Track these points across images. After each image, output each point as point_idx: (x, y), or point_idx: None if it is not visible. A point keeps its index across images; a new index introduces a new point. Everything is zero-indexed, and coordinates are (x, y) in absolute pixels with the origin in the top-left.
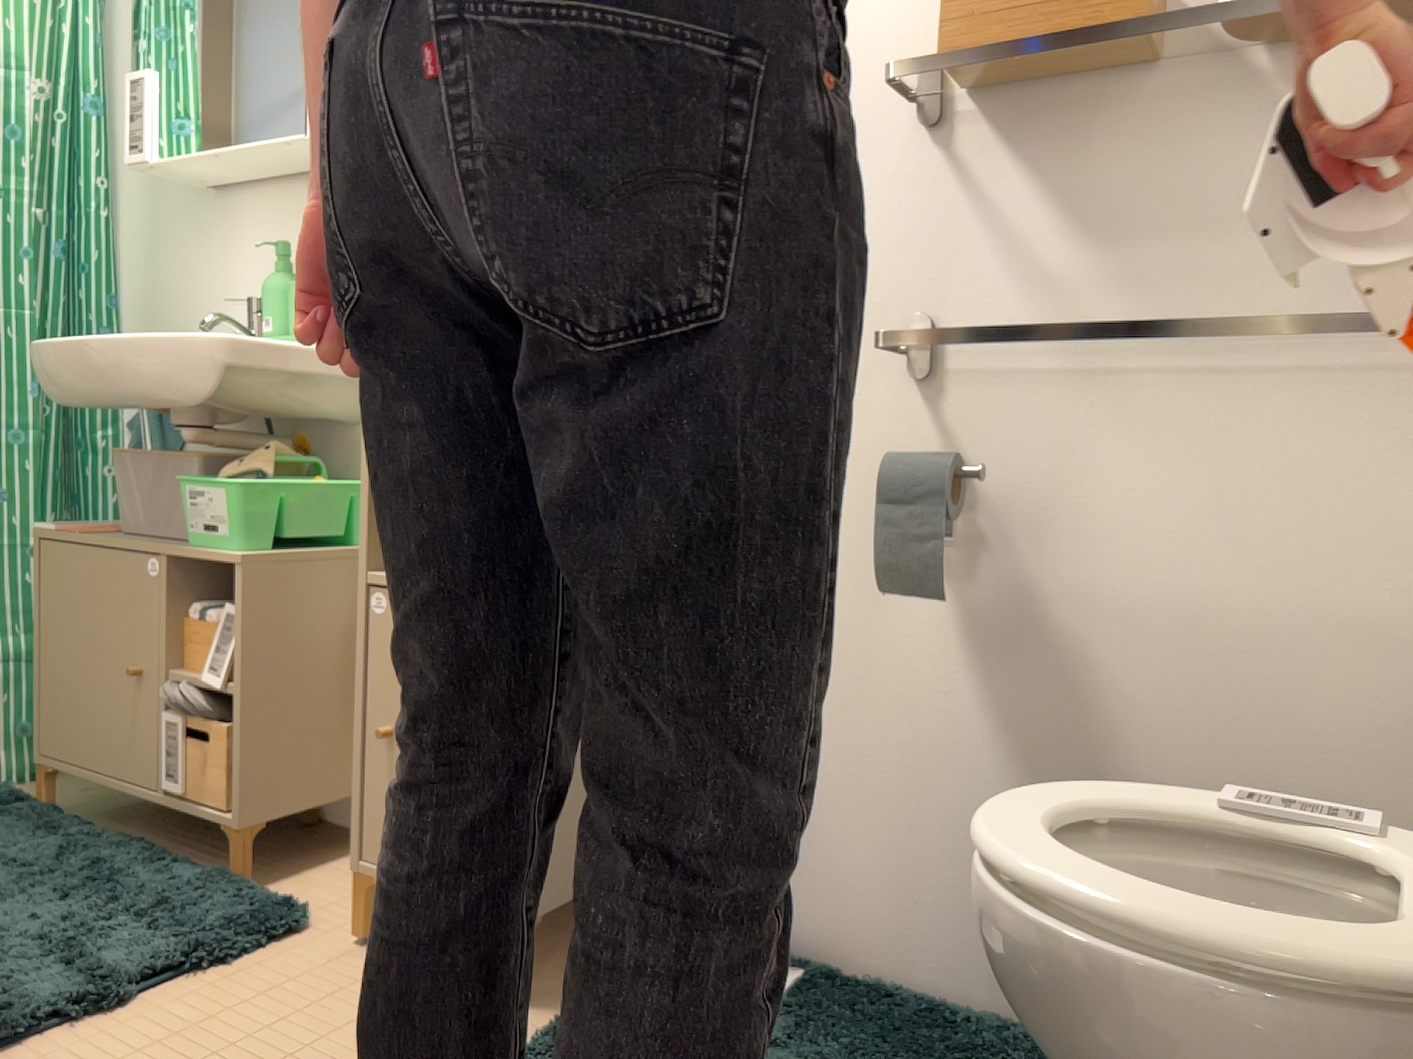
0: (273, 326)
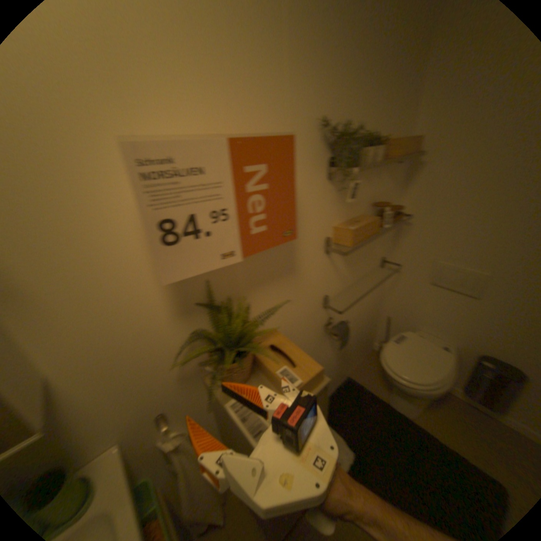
0: None
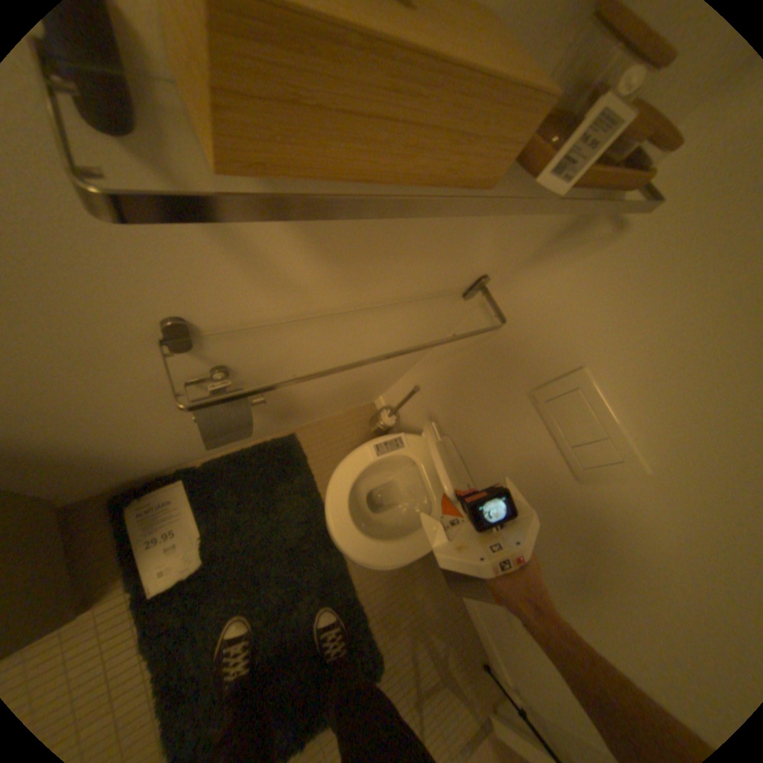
0: None
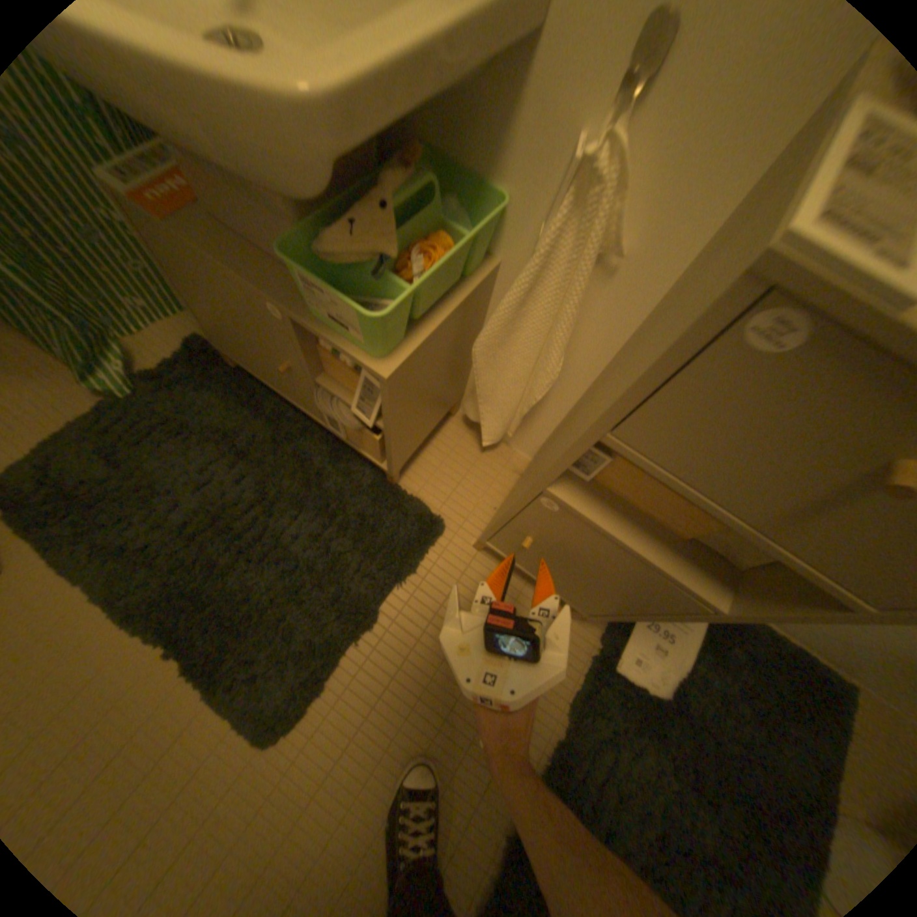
0: None
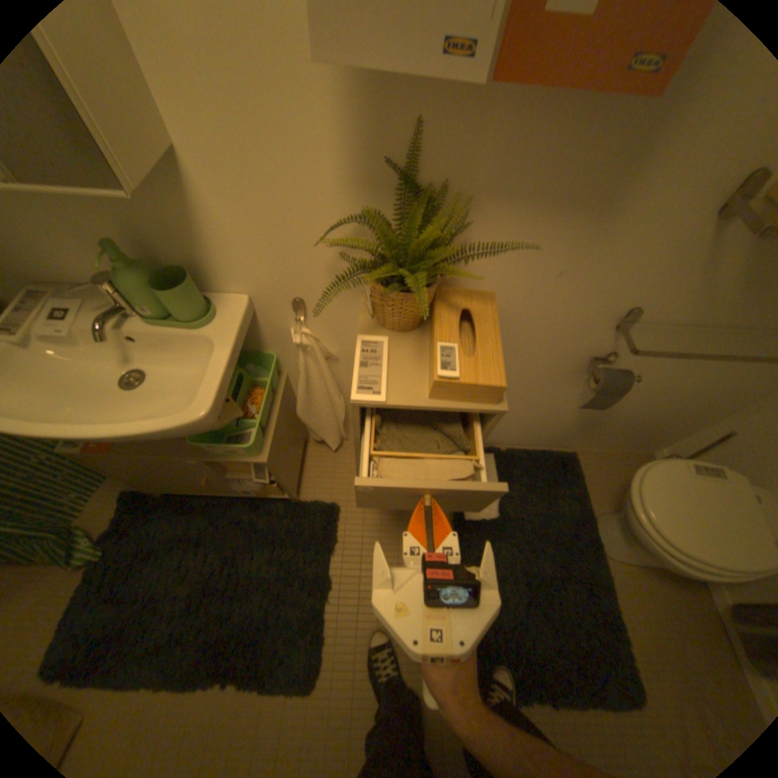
0: (150, 310)
